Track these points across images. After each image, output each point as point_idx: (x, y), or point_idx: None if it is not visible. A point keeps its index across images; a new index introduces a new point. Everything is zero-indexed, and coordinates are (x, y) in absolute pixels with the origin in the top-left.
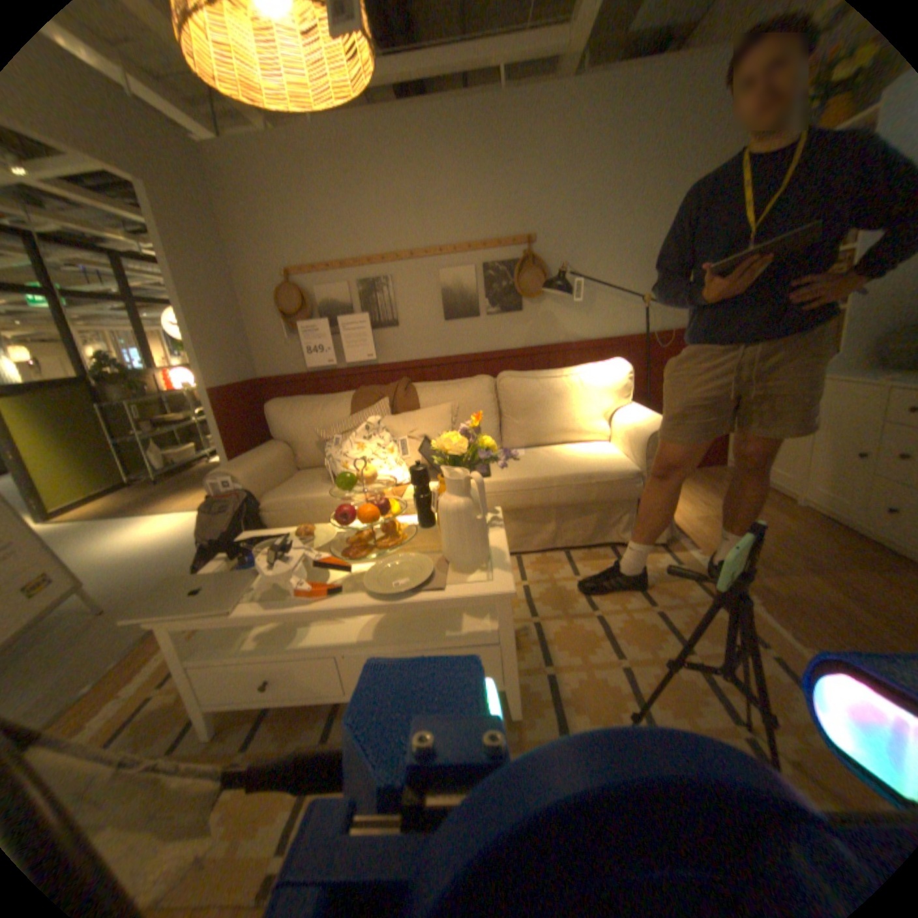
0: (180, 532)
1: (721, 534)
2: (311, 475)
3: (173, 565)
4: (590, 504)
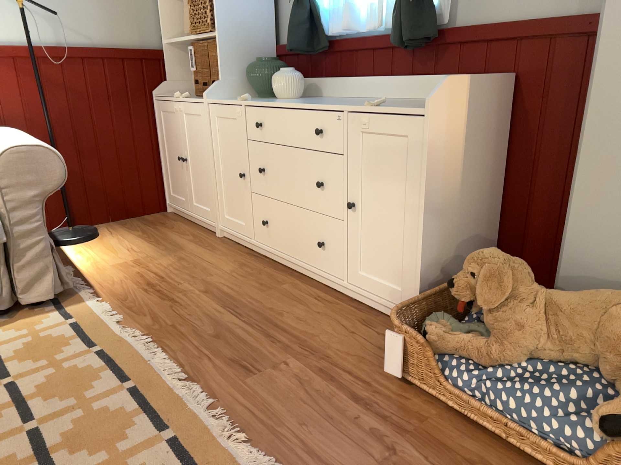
0: None
1: (132, 276)
2: None
3: None
4: None
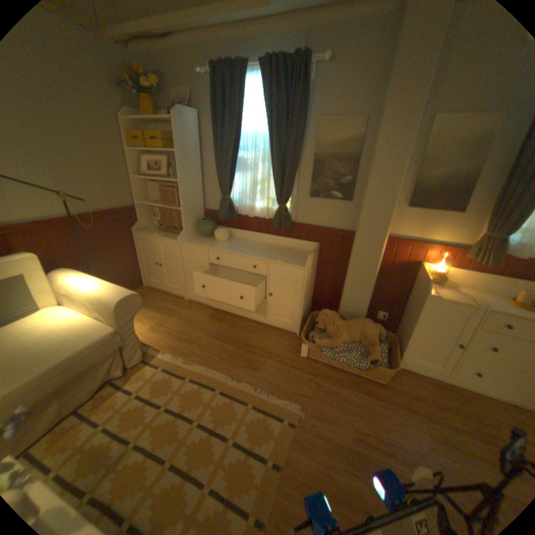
0: None
1: (164, 335)
2: None
3: None
4: (84, 370)
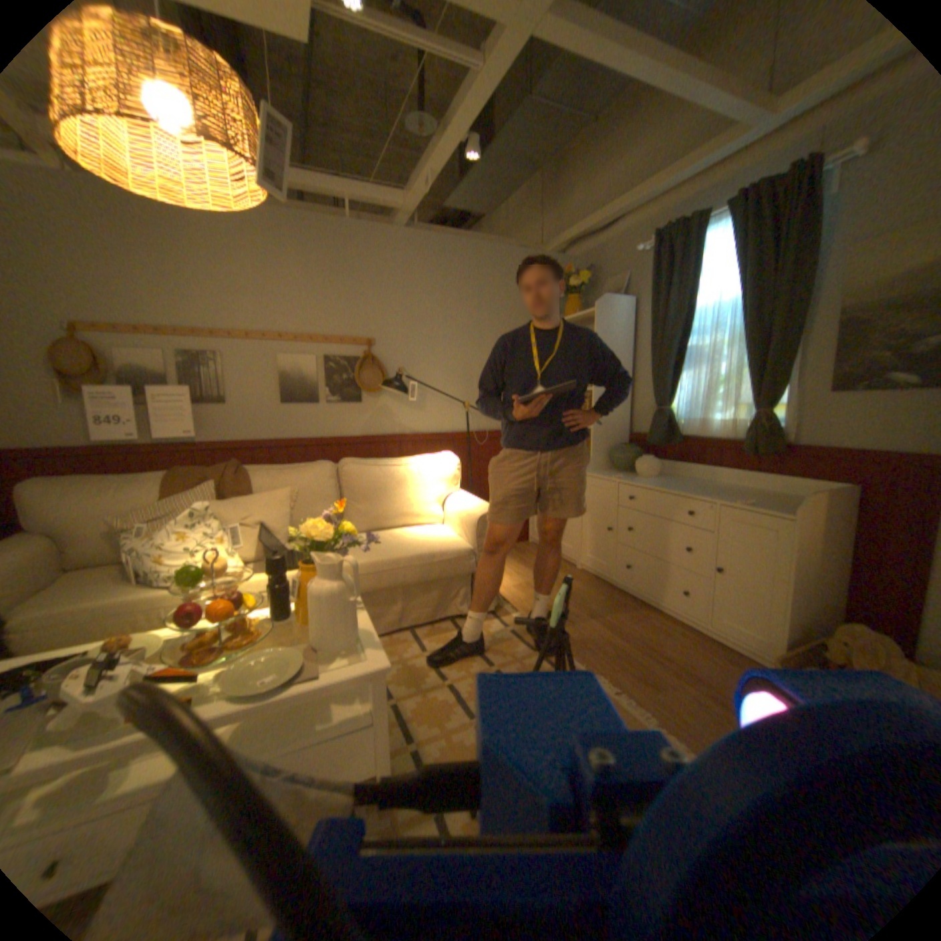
0: None
1: (531, 597)
2: (91, 578)
3: None
4: (432, 582)
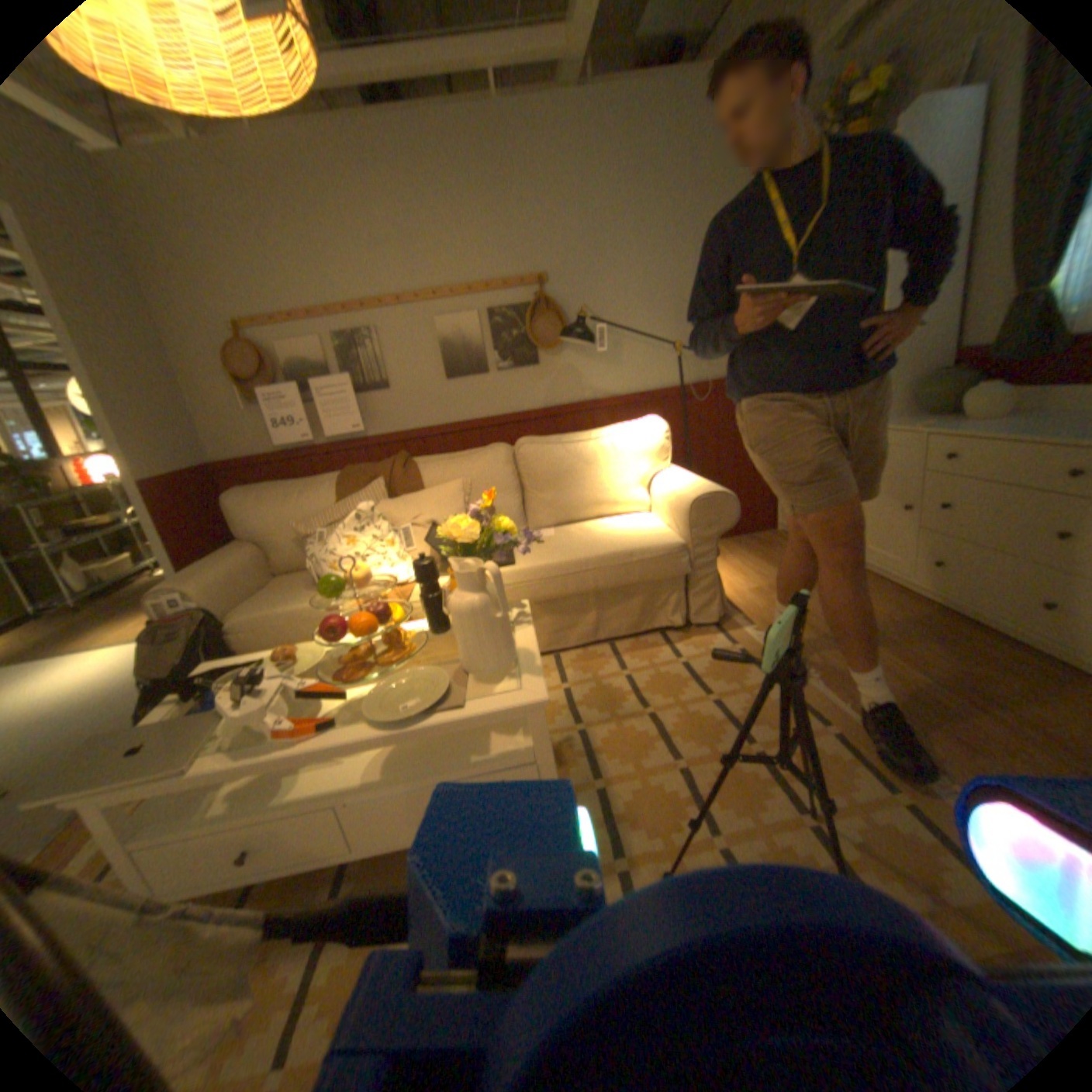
0: (115, 672)
1: (775, 605)
2: (290, 582)
3: (107, 717)
4: (632, 586)
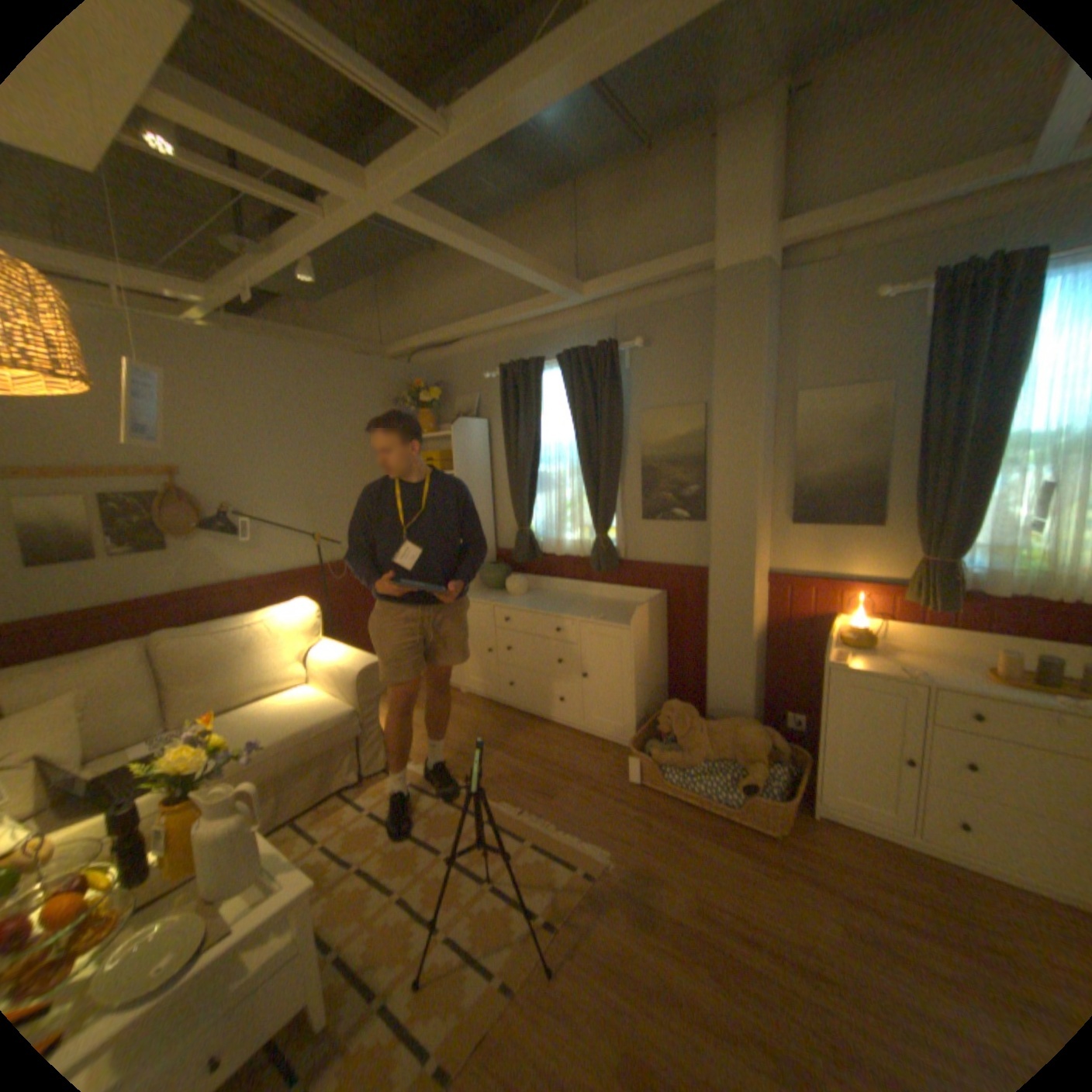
0: None
1: (421, 740)
2: None
3: None
4: (310, 762)
